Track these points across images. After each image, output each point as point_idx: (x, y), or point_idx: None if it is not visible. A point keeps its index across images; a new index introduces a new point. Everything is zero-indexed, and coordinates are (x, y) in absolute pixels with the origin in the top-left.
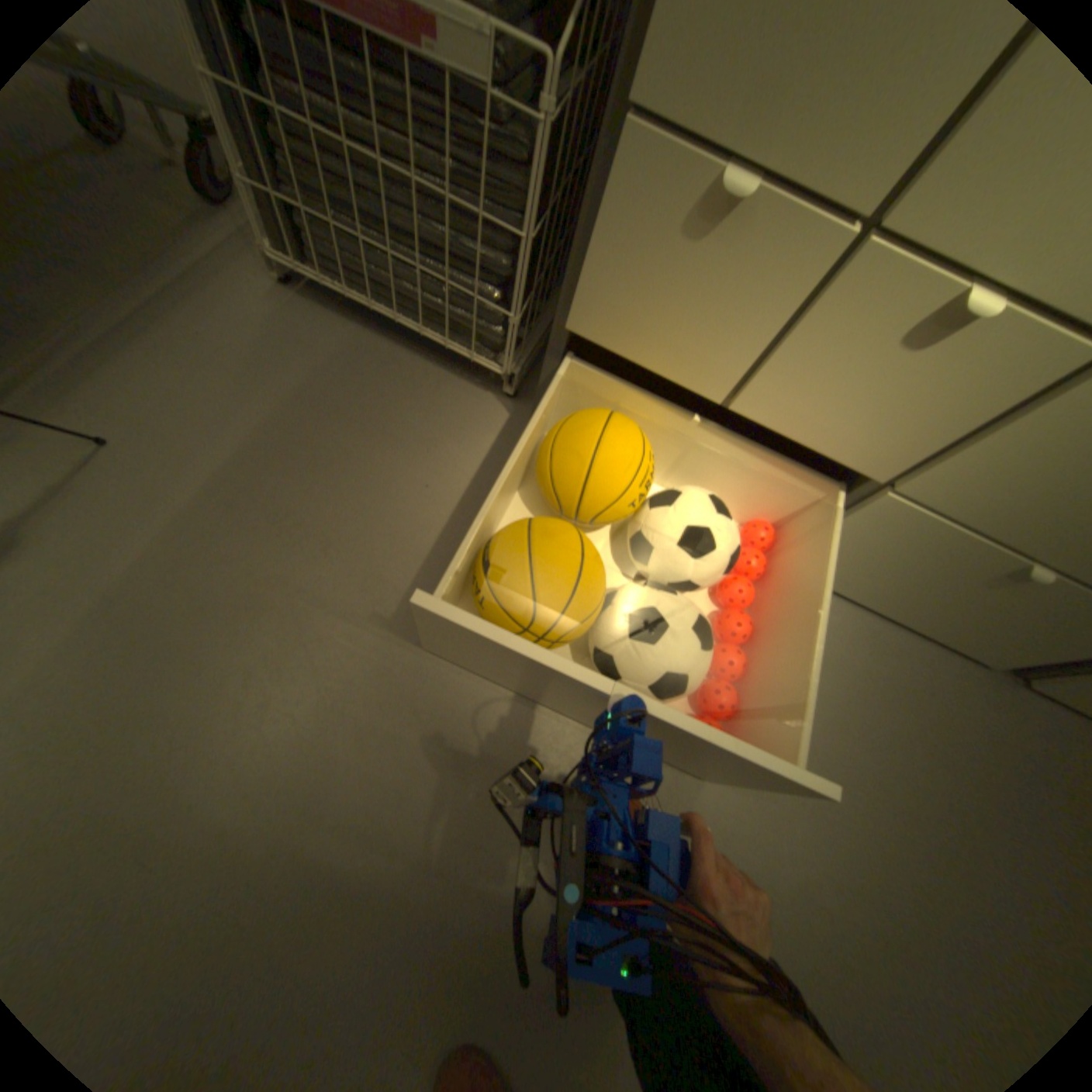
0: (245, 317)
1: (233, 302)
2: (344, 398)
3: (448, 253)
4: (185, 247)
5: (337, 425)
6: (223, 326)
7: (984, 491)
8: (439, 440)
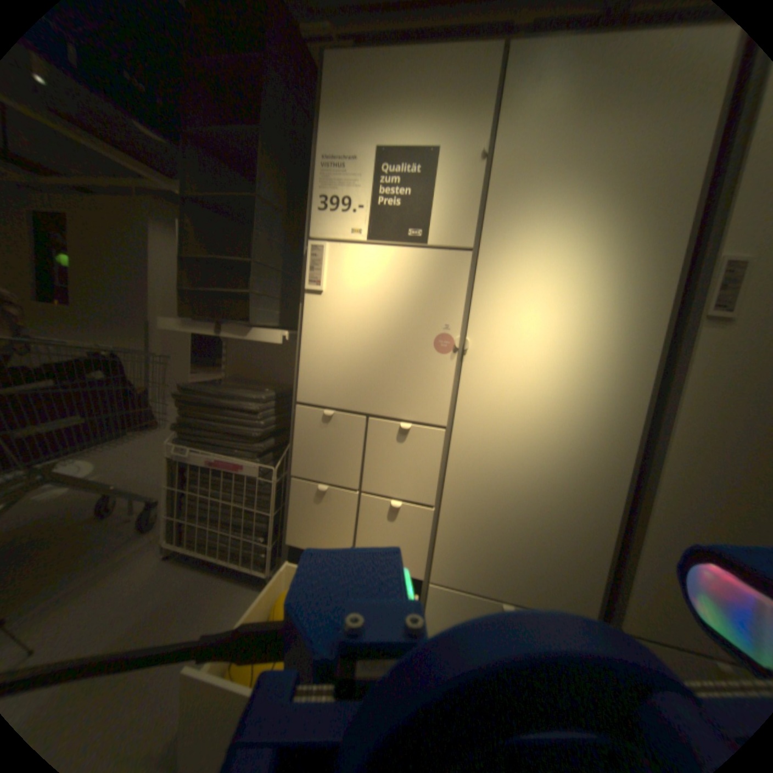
0: (137, 578)
1: (133, 572)
2: (178, 609)
3: (242, 528)
4: (119, 552)
5: (170, 623)
6: (124, 584)
7: (454, 573)
8: (226, 622)
